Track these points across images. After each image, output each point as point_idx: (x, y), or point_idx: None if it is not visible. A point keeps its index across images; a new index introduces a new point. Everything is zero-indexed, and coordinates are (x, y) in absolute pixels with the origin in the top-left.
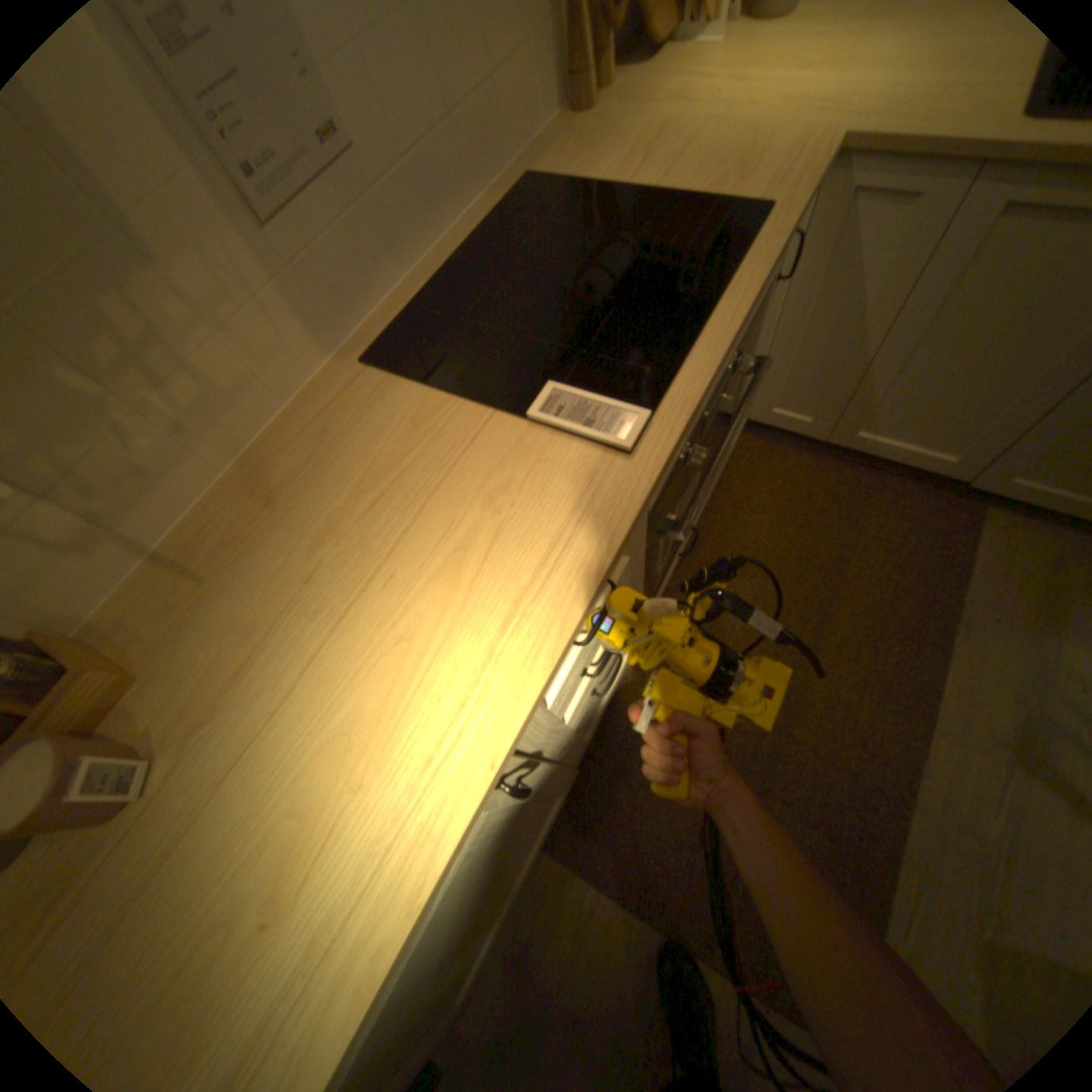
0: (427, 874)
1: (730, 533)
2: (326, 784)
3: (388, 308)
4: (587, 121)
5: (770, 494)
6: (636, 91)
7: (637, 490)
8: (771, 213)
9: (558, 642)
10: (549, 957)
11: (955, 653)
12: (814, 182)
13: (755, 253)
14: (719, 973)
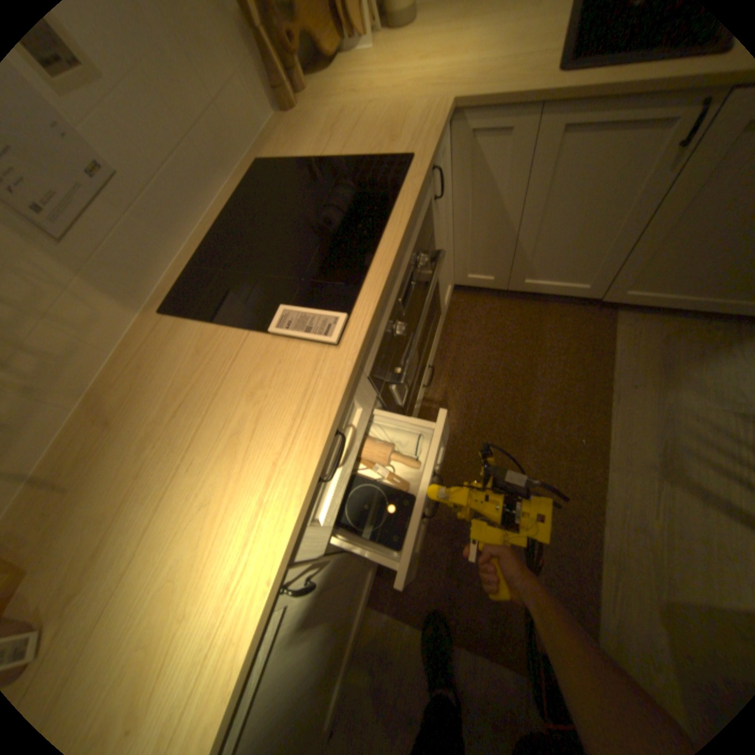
0: (235, 666)
1: (458, 362)
2: (164, 617)
3: (177, 269)
4: (294, 115)
5: (480, 330)
6: (323, 89)
7: (347, 368)
8: (415, 160)
9: (310, 483)
10: (387, 678)
11: (615, 413)
12: (441, 133)
13: (407, 190)
14: (500, 663)
